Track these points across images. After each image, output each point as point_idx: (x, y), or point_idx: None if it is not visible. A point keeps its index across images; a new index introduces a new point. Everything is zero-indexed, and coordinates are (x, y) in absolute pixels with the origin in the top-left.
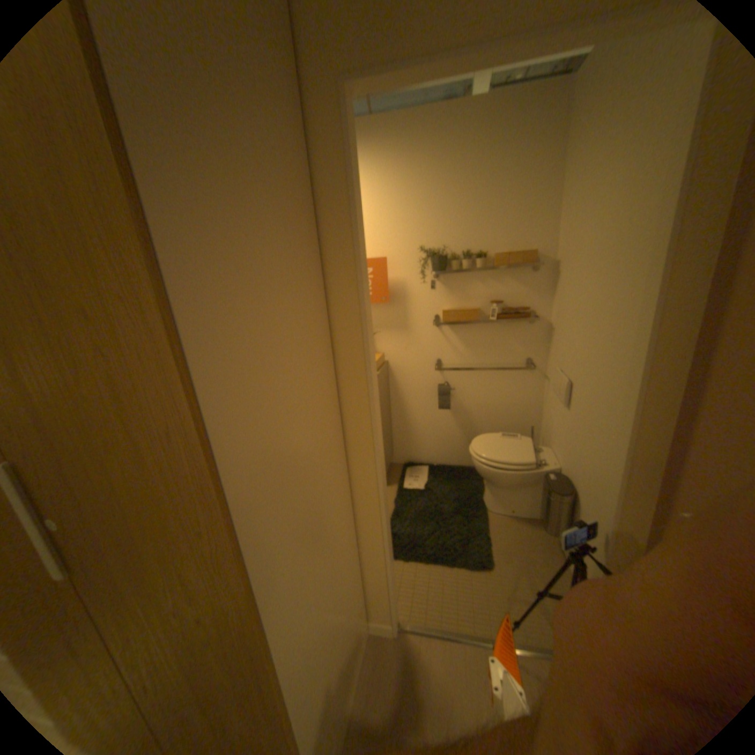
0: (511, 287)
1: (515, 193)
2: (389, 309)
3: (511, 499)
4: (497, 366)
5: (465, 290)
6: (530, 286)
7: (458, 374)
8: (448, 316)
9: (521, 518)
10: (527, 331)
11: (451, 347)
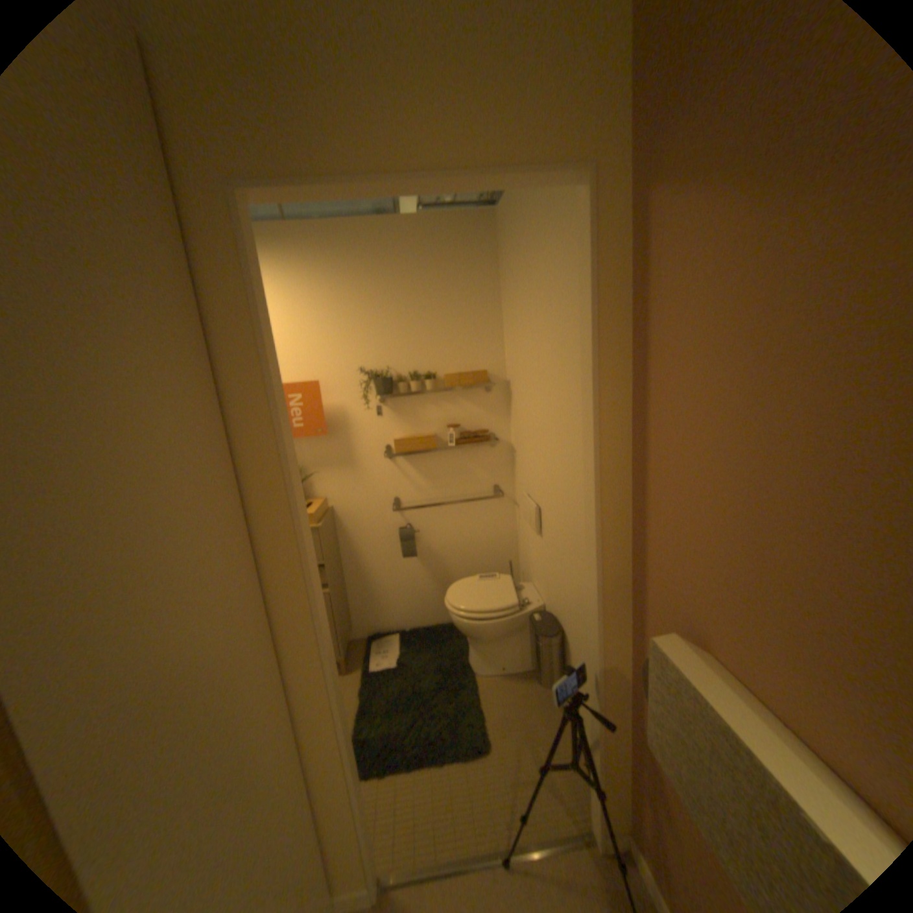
0: (462, 409)
1: (453, 313)
2: (325, 441)
3: (494, 652)
4: (459, 497)
5: (413, 414)
6: (481, 407)
7: (418, 512)
8: (397, 445)
9: (509, 673)
10: (485, 455)
11: (406, 481)
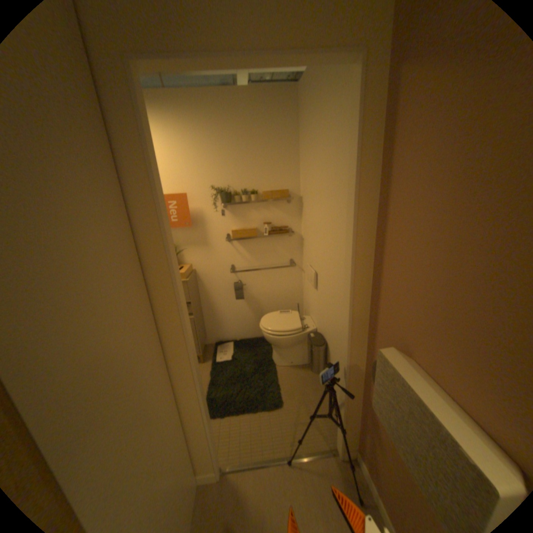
0: (272, 213)
1: (269, 152)
2: (190, 230)
3: (287, 353)
4: (269, 266)
5: (243, 215)
6: (284, 212)
7: (245, 273)
8: (233, 233)
9: (294, 364)
10: (286, 241)
11: (238, 255)
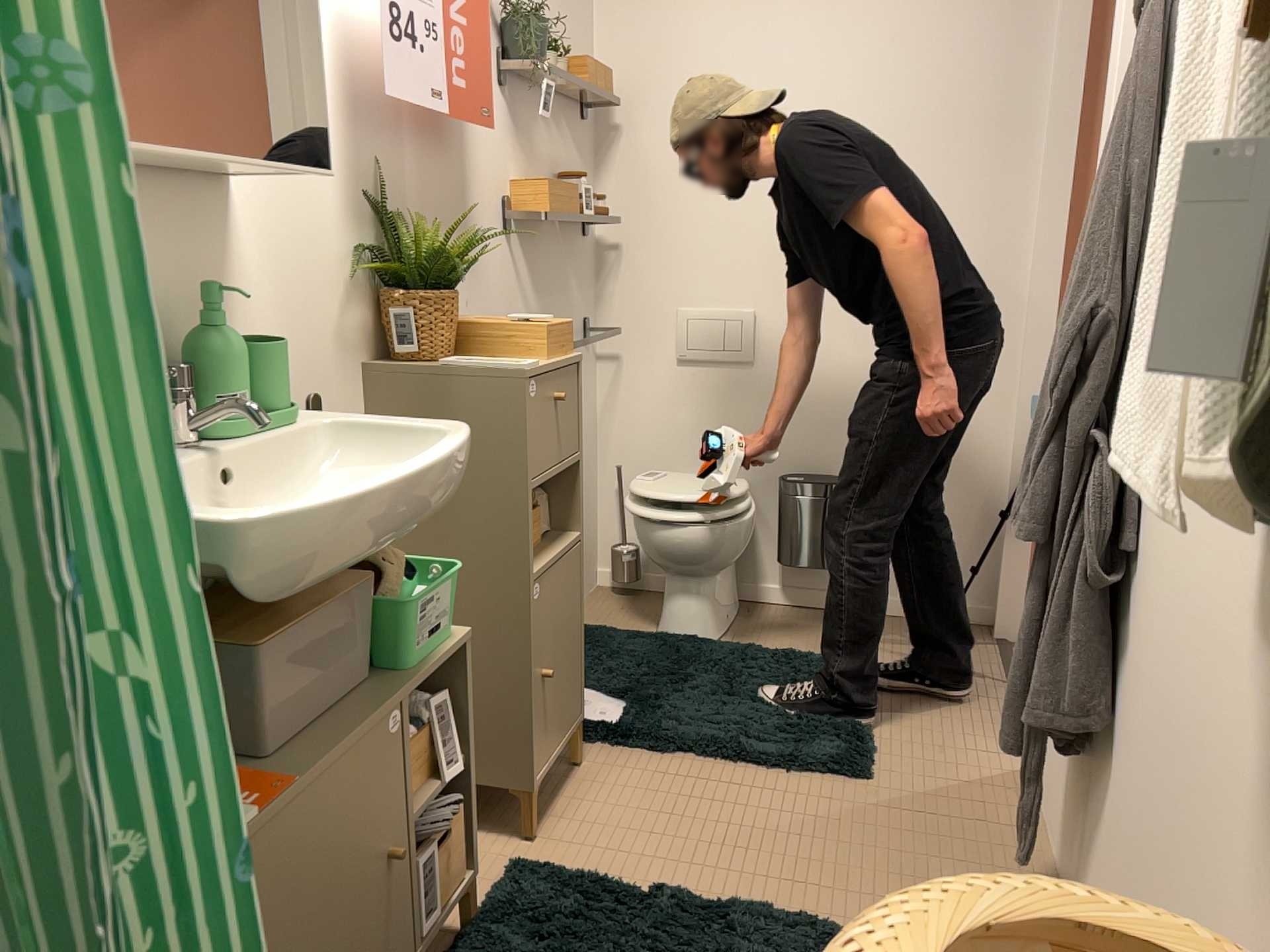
0: (567, 149)
1: None
2: (439, 156)
3: (721, 589)
4: None
5: (530, 137)
6: (580, 155)
7: None
8: (553, 195)
9: (733, 620)
10: (581, 255)
11: (521, 293)
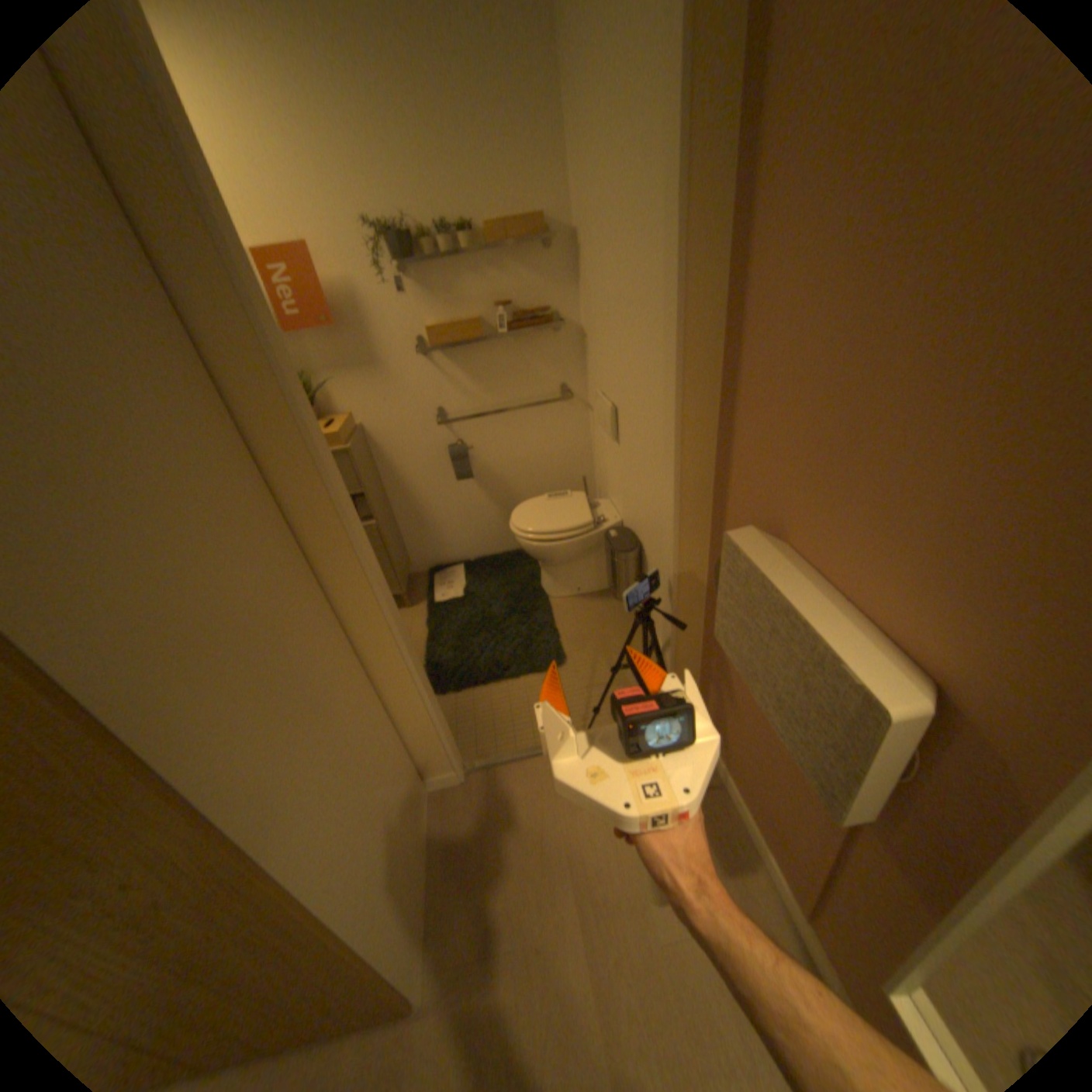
0: (512, 275)
1: (487, 109)
2: (332, 333)
3: (567, 573)
4: (518, 402)
5: (446, 287)
6: (539, 272)
7: (468, 423)
8: (430, 333)
9: (583, 591)
10: (548, 343)
11: (448, 384)
